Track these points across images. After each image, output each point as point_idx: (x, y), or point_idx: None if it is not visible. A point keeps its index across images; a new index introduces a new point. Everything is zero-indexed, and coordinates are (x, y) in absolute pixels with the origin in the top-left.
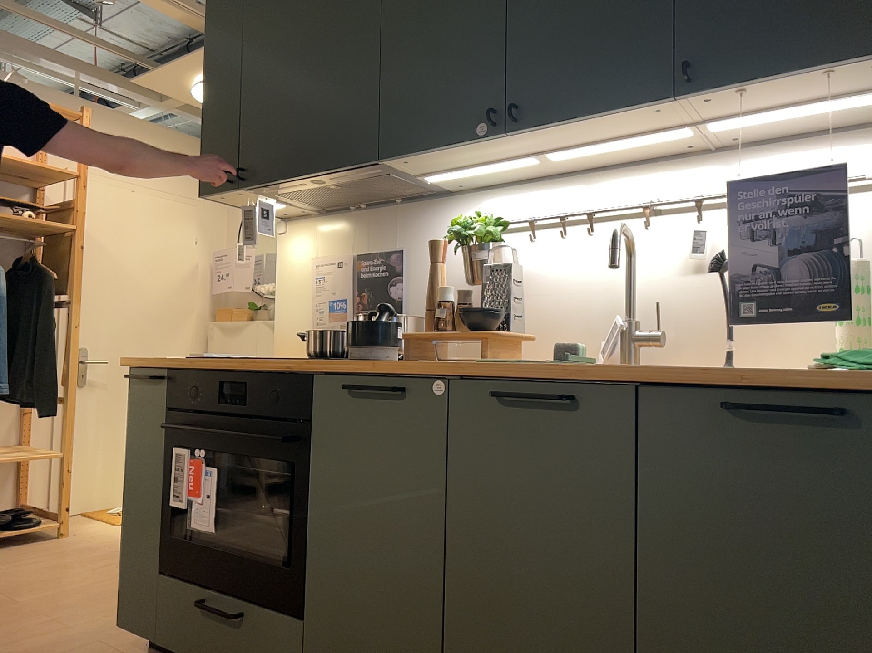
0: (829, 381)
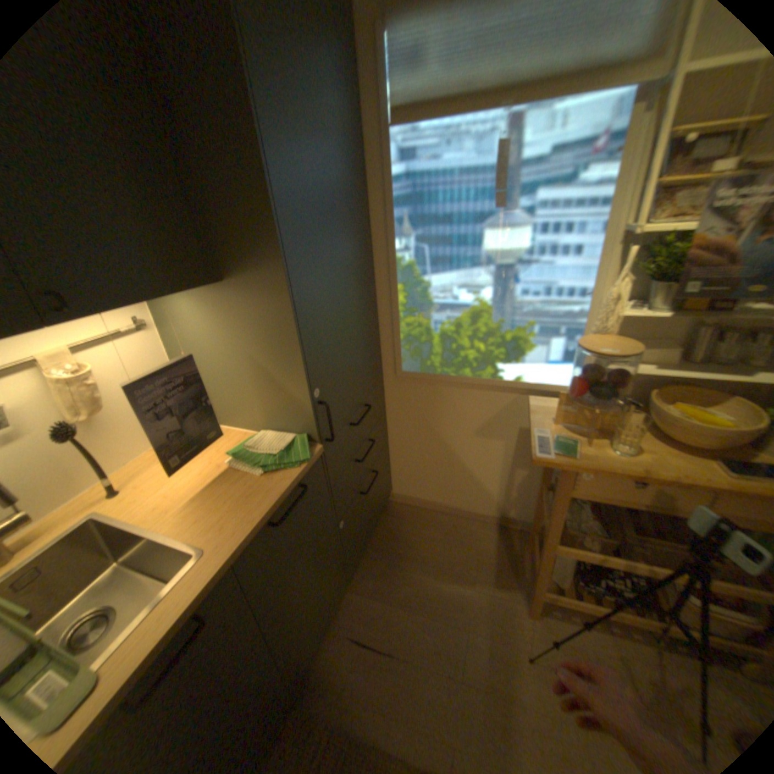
0: (298, 480)
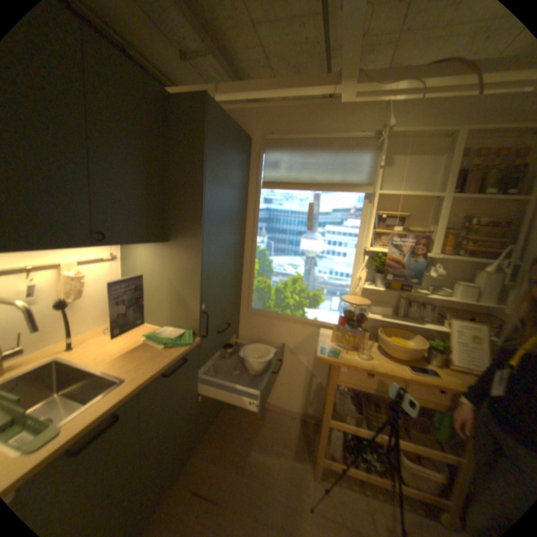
0: (183, 353)
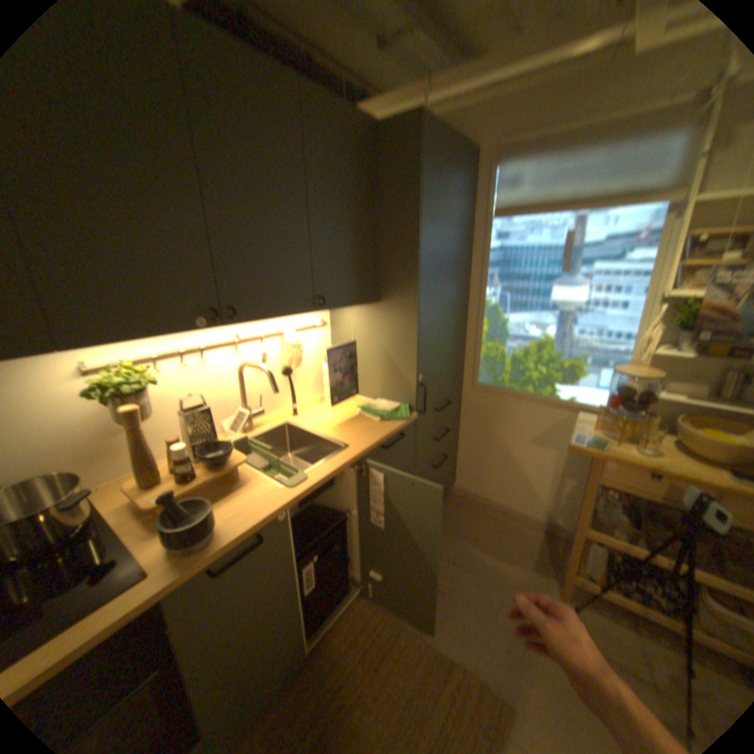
0: (400, 429)
